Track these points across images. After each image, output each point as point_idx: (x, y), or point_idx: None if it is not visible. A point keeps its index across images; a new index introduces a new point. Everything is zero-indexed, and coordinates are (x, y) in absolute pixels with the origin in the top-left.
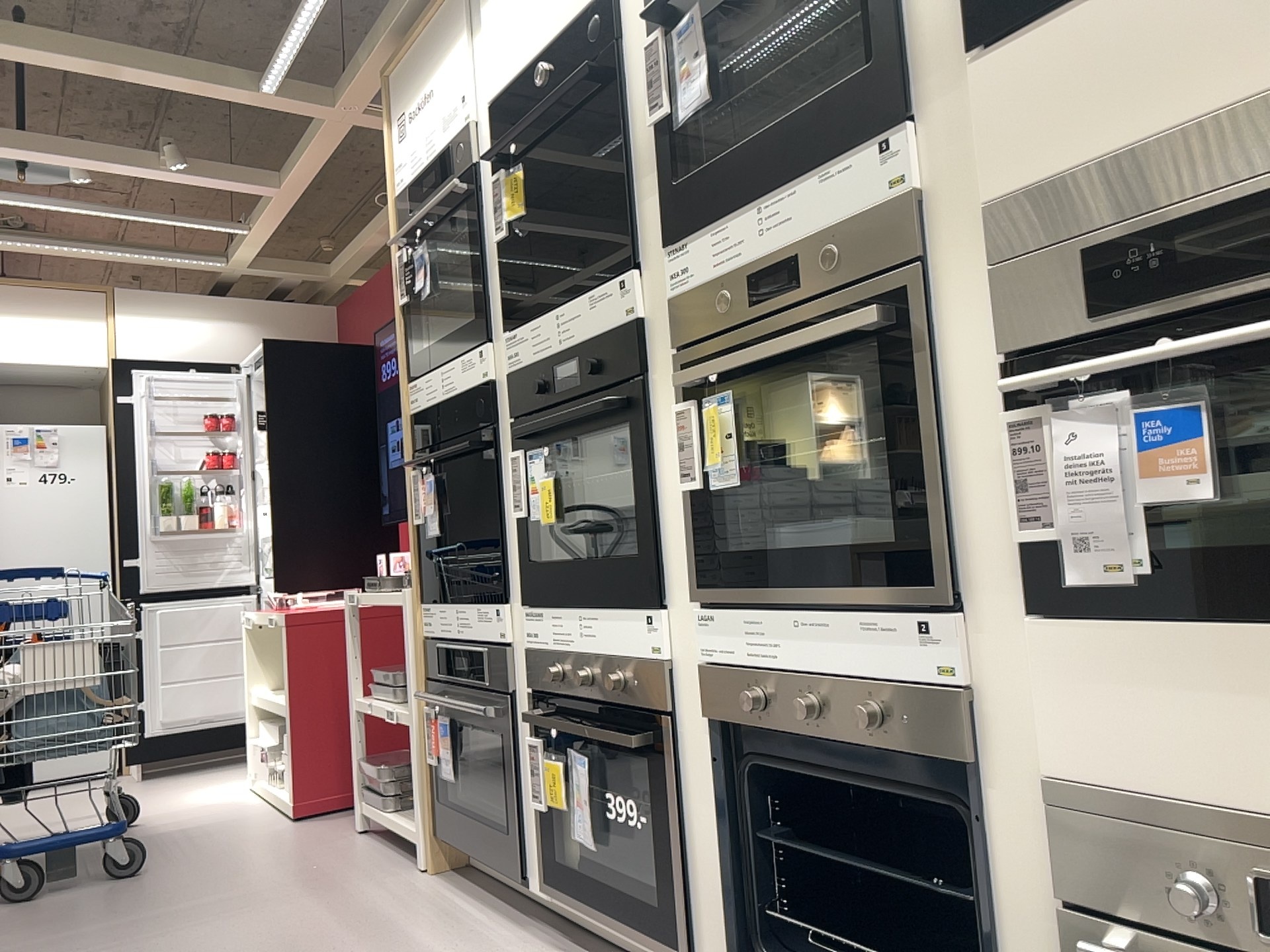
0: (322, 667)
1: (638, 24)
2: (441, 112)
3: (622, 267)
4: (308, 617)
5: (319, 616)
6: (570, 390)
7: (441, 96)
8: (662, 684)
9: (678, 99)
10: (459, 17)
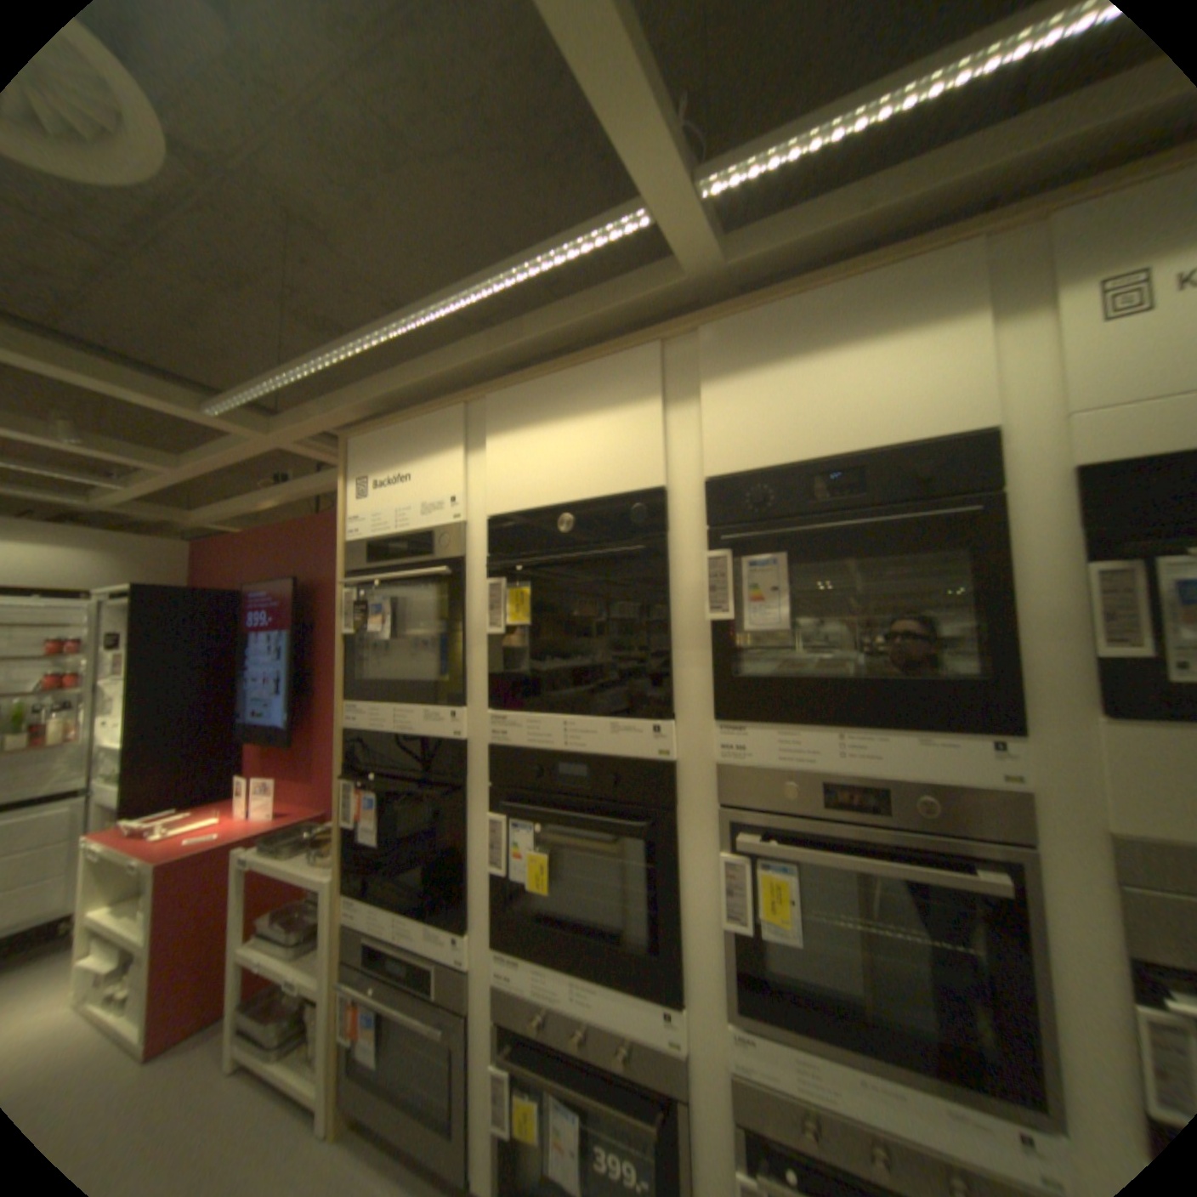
0: (187, 910)
1: (703, 535)
2: (421, 498)
3: (655, 714)
4: (177, 868)
5: (189, 864)
6: (578, 793)
7: (421, 484)
8: (681, 1079)
9: (749, 614)
10: (455, 431)
